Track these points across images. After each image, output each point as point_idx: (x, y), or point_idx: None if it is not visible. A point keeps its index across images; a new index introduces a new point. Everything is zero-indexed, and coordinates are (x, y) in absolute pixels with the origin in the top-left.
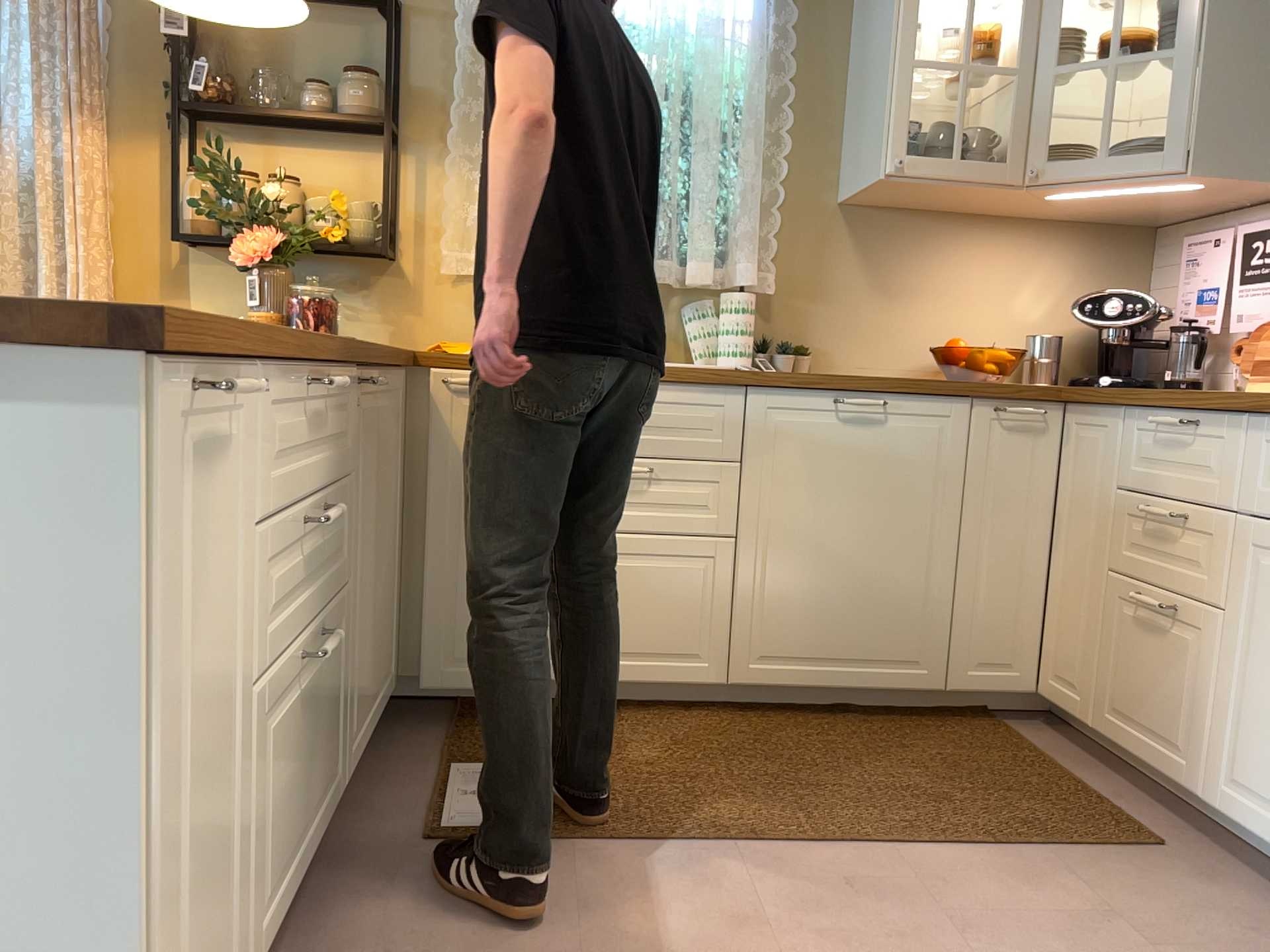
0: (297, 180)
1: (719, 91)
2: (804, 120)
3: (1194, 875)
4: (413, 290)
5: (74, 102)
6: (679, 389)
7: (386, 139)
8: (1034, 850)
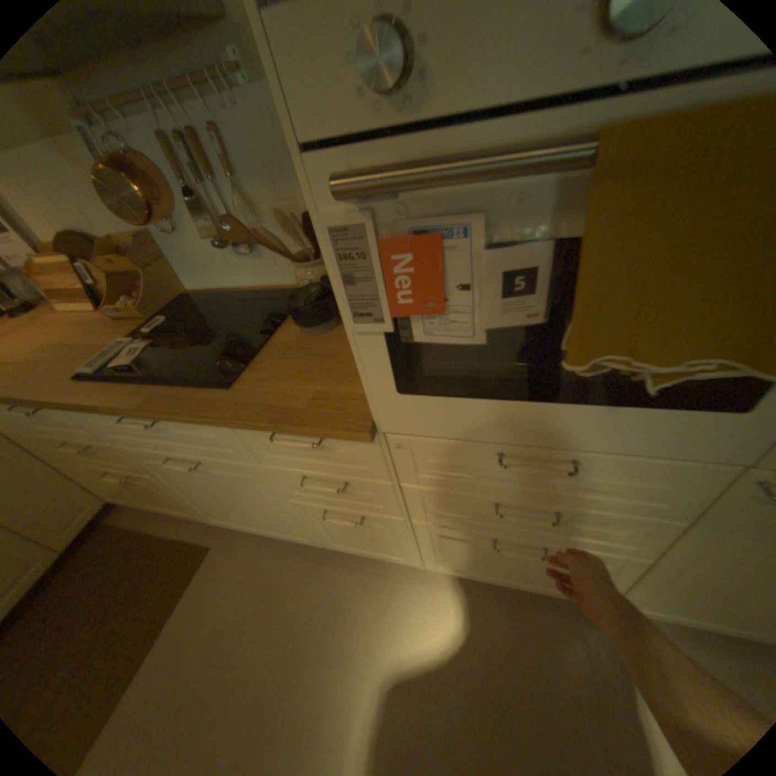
0: None
1: None
2: None
3: (225, 555)
4: None
5: None
6: None
7: None
8: (167, 622)
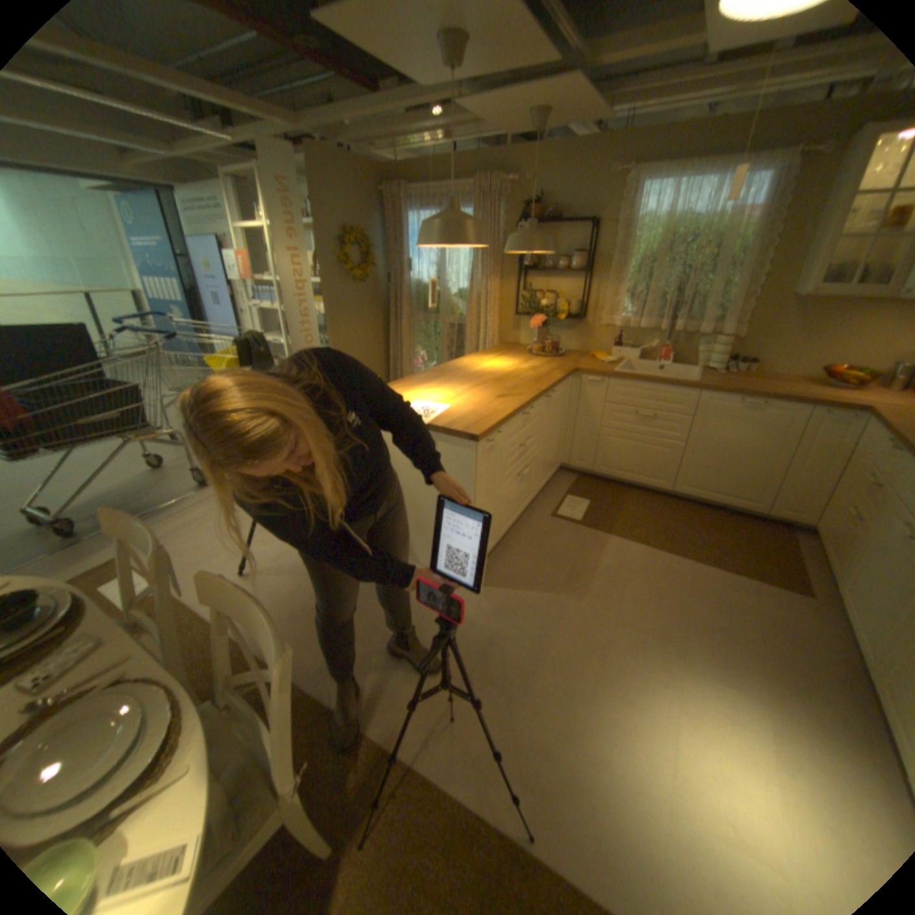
0: (553, 290)
1: (735, 243)
2: (782, 252)
3: (814, 610)
4: (588, 330)
5: (489, 271)
6: (671, 388)
7: (585, 273)
8: (751, 580)
